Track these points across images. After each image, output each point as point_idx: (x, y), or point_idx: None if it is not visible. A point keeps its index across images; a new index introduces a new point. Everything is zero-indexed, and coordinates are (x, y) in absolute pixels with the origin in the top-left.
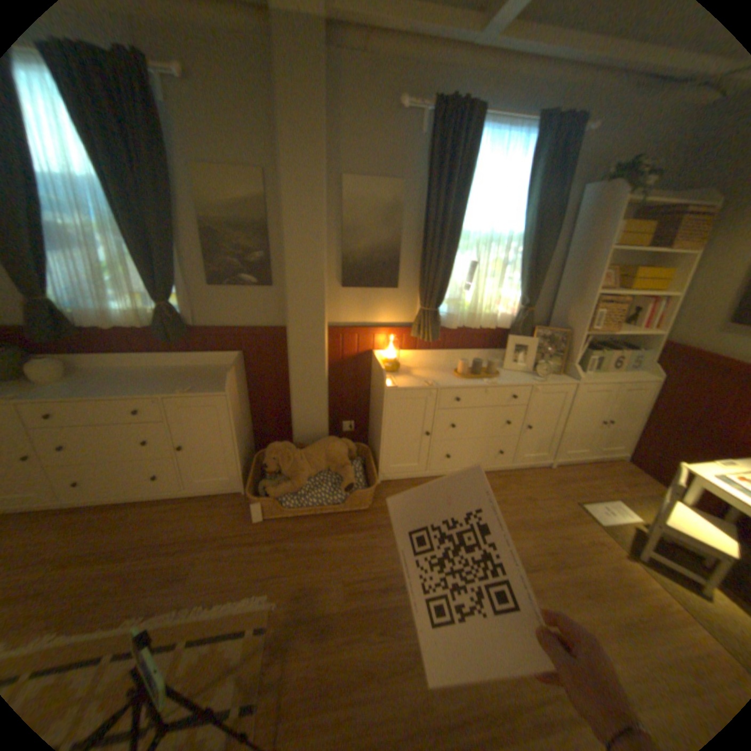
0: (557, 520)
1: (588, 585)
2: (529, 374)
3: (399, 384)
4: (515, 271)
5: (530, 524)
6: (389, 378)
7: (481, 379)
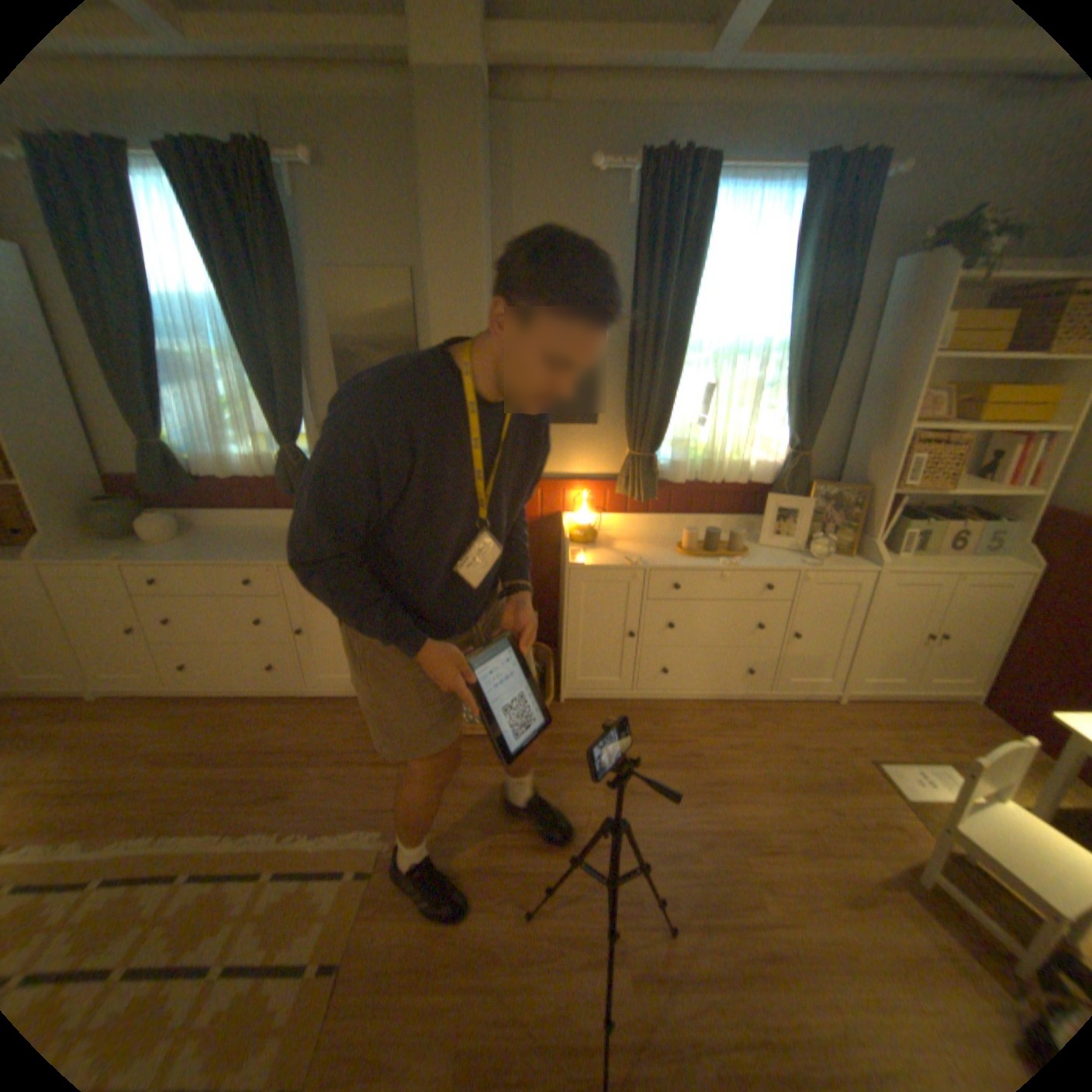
0: (831, 785)
1: (861, 890)
2: (800, 555)
3: (589, 561)
4: (780, 397)
5: (783, 786)
6: (578, 553)
7: (718, 559)
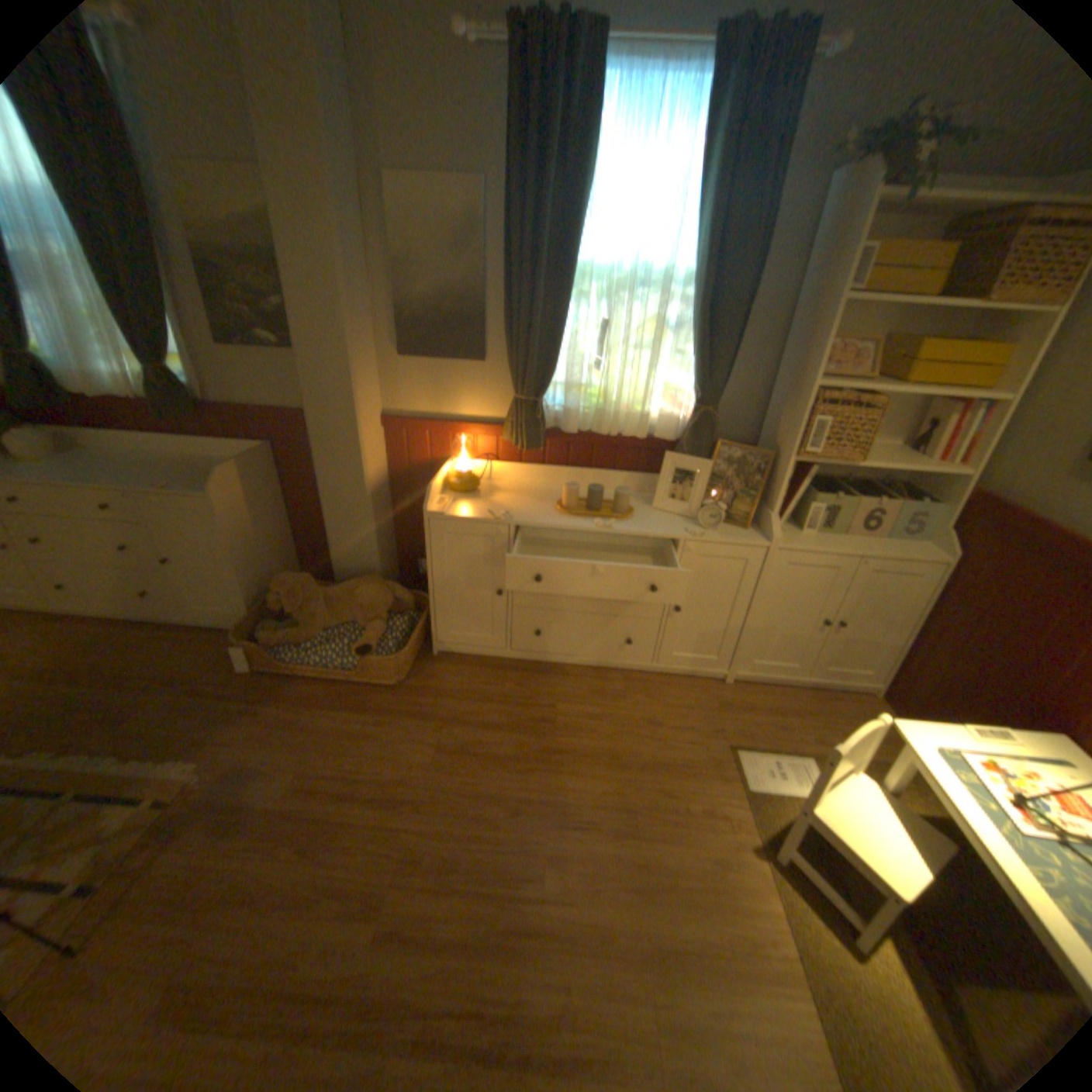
0: (675, 764)
1: (654, 874)
2: (691, 522)
3: (454, 511)
4: (685, 340)
5: (624, 760)
6: (449, 501)
7: (595, 520)
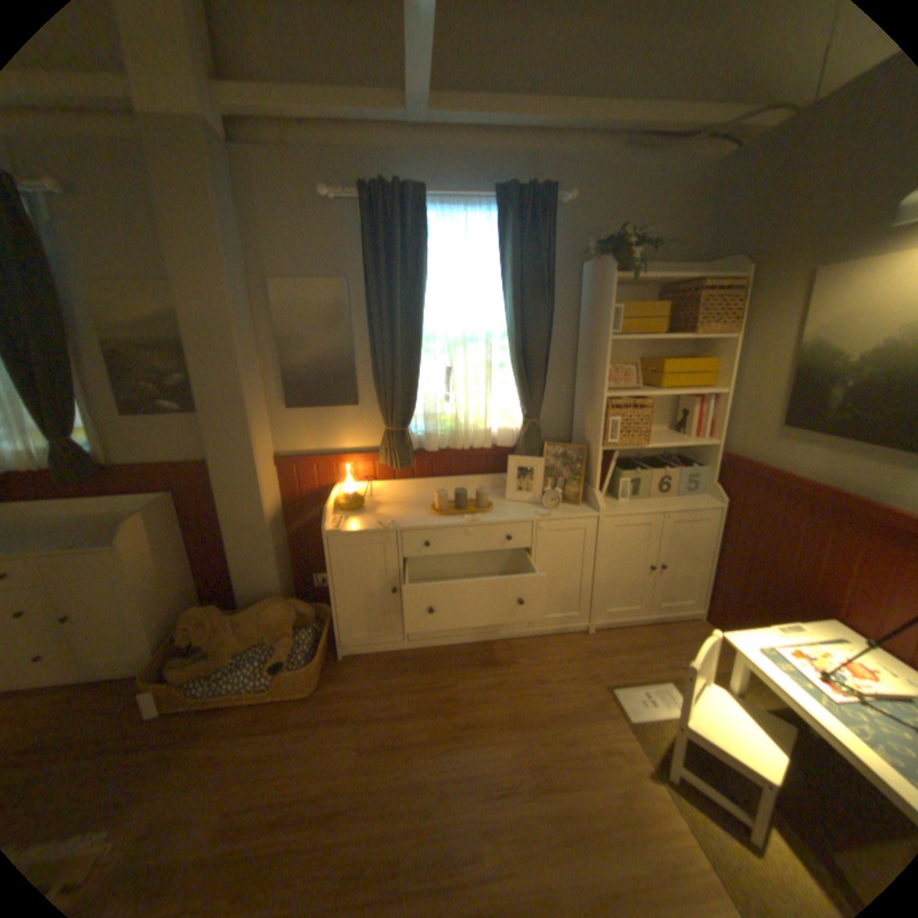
0: (568, 714)
1: (576, 822)
2: (537, 506)
3: (347, 527)
4: (507, 375)
5: (525, 721)
6: (342, 519)
7: (464, 516)
